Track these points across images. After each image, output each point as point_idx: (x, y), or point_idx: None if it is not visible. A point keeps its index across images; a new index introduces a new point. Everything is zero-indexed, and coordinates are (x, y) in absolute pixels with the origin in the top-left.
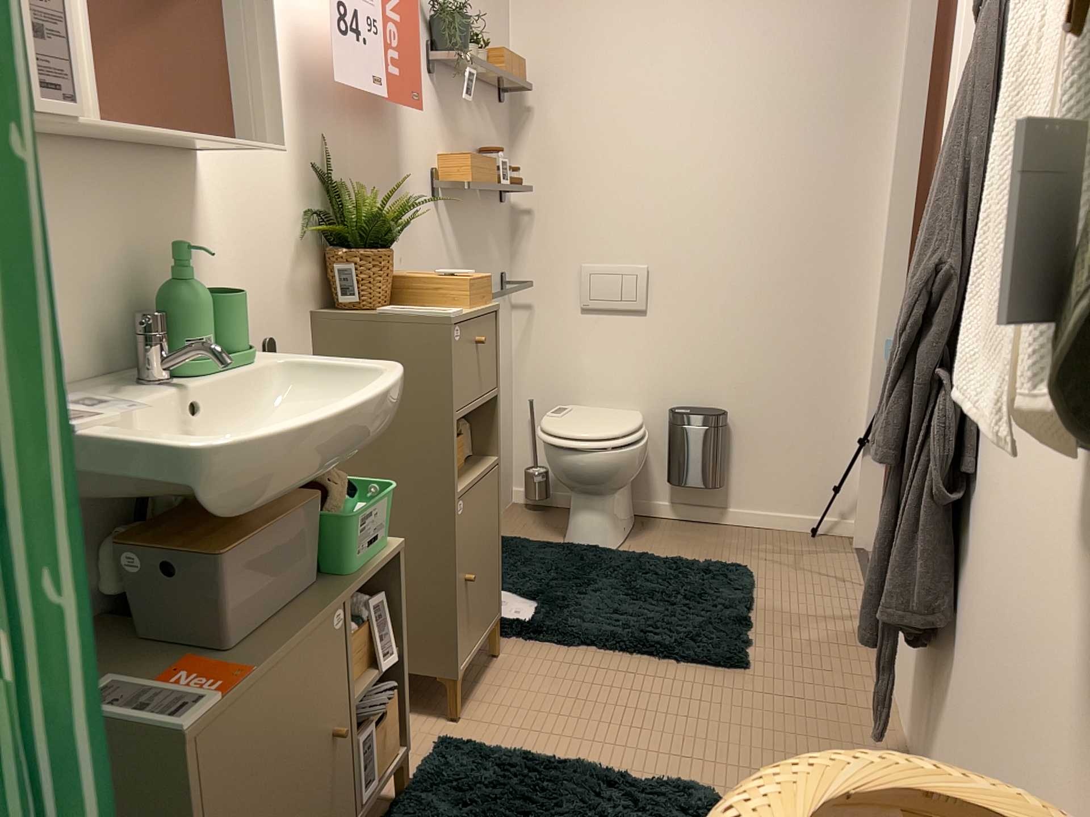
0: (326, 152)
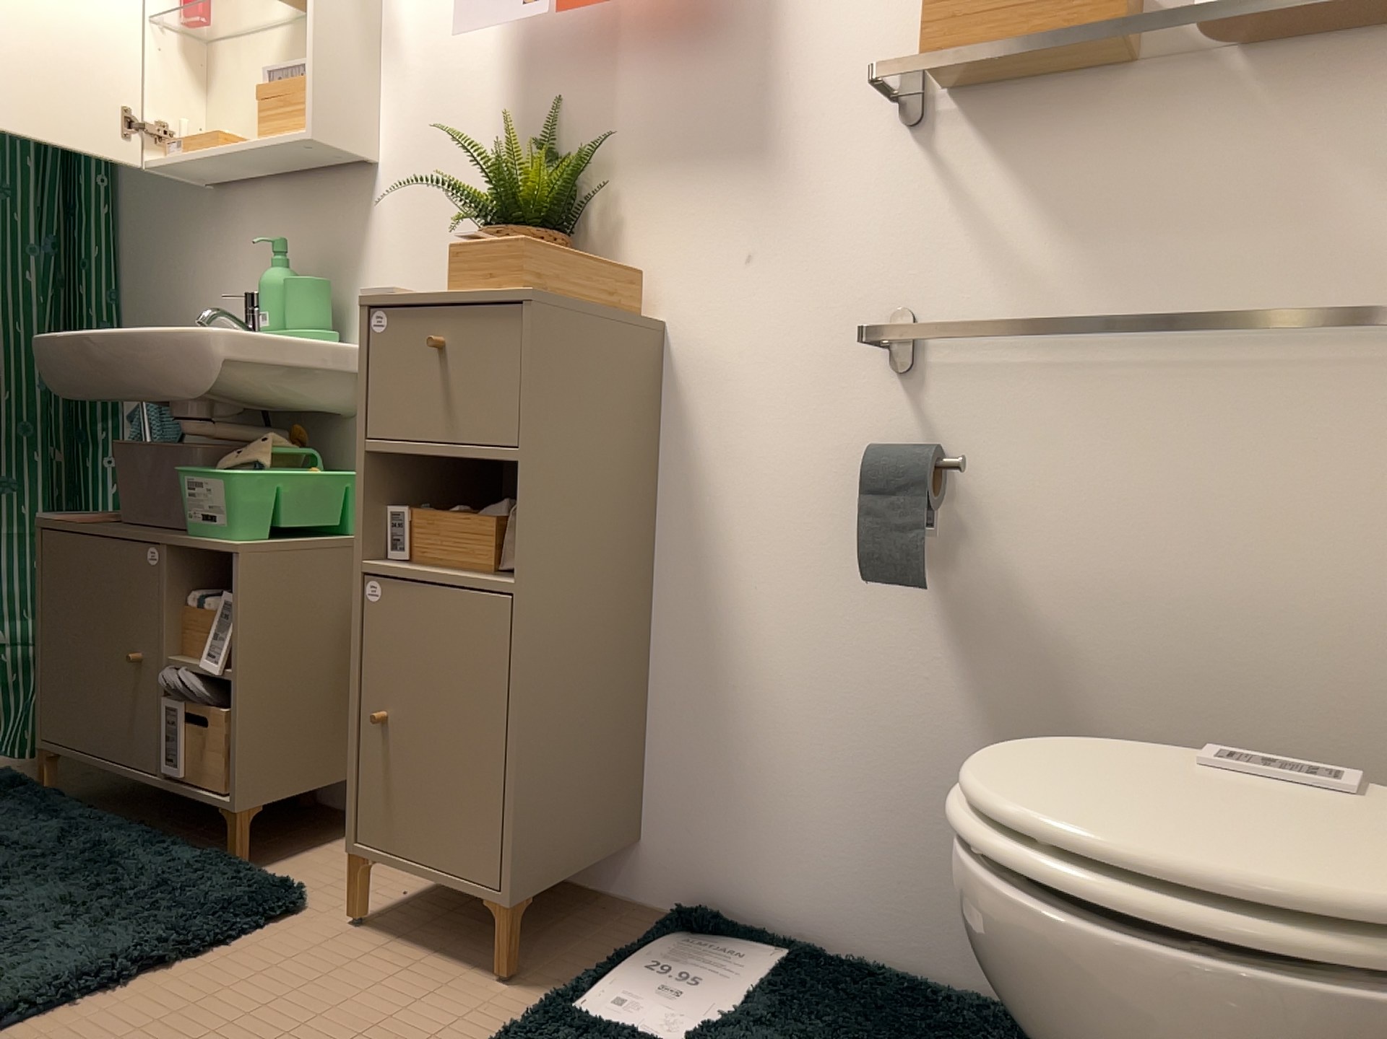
0: (556, 120)
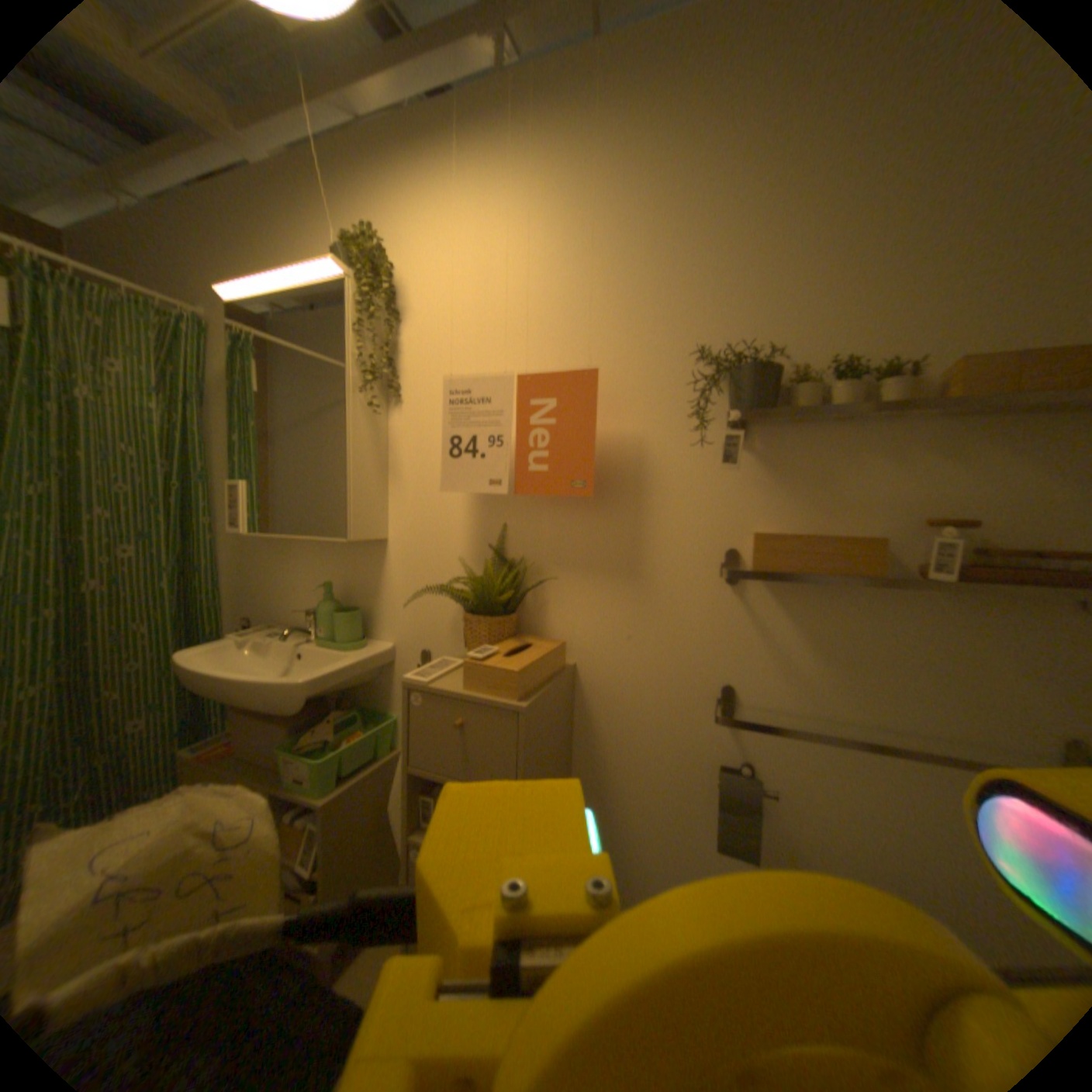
0: (503, 533)
